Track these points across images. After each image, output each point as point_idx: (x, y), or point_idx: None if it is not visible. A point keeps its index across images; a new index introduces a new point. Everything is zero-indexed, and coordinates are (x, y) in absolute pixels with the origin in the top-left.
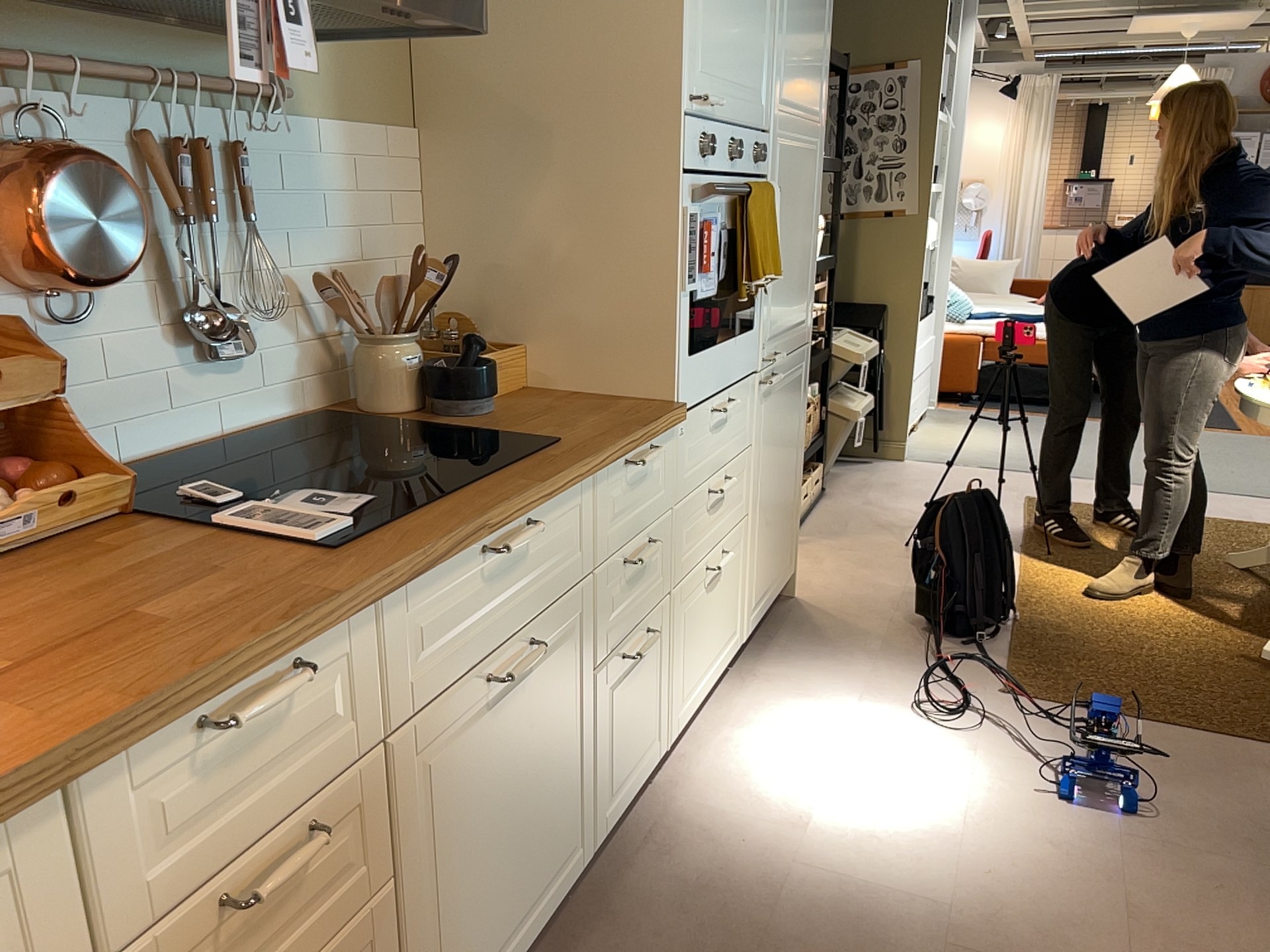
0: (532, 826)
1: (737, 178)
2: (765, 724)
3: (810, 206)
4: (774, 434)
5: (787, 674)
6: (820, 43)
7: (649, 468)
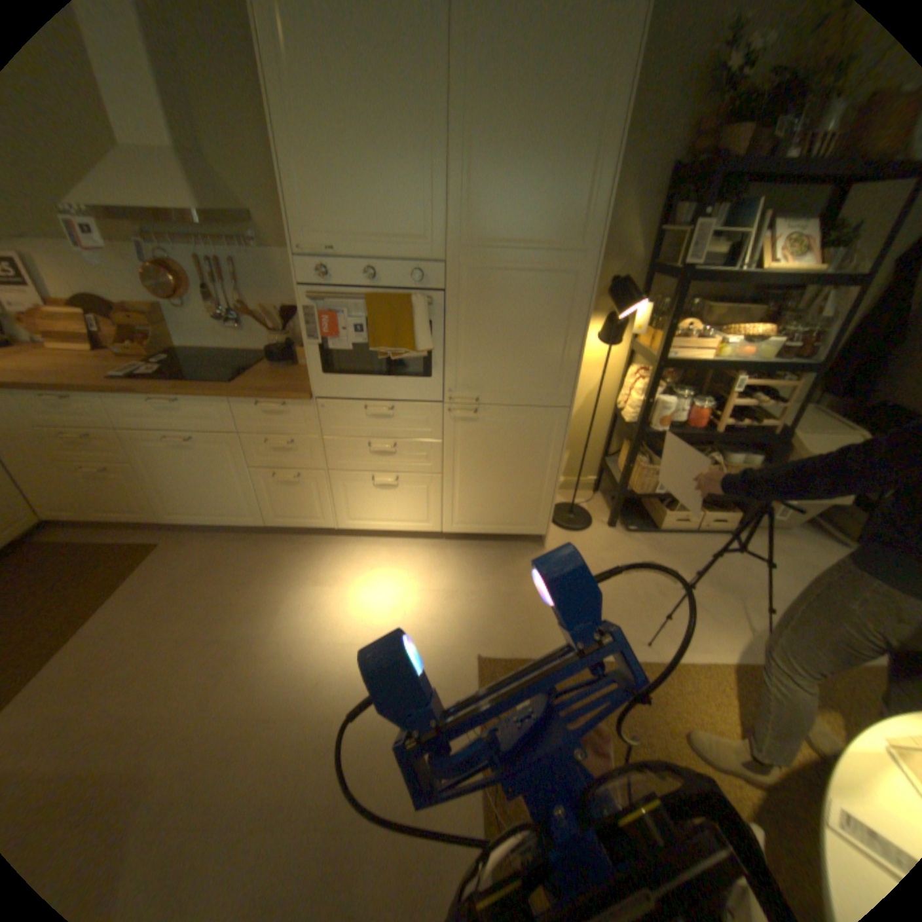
0: (209, 494)
1: (394, 287)
2: (394, 561)
3: (558, 311)
4: (485, 446)
5: (448, 561)
6: (578, 179)
7: (284, 412)
